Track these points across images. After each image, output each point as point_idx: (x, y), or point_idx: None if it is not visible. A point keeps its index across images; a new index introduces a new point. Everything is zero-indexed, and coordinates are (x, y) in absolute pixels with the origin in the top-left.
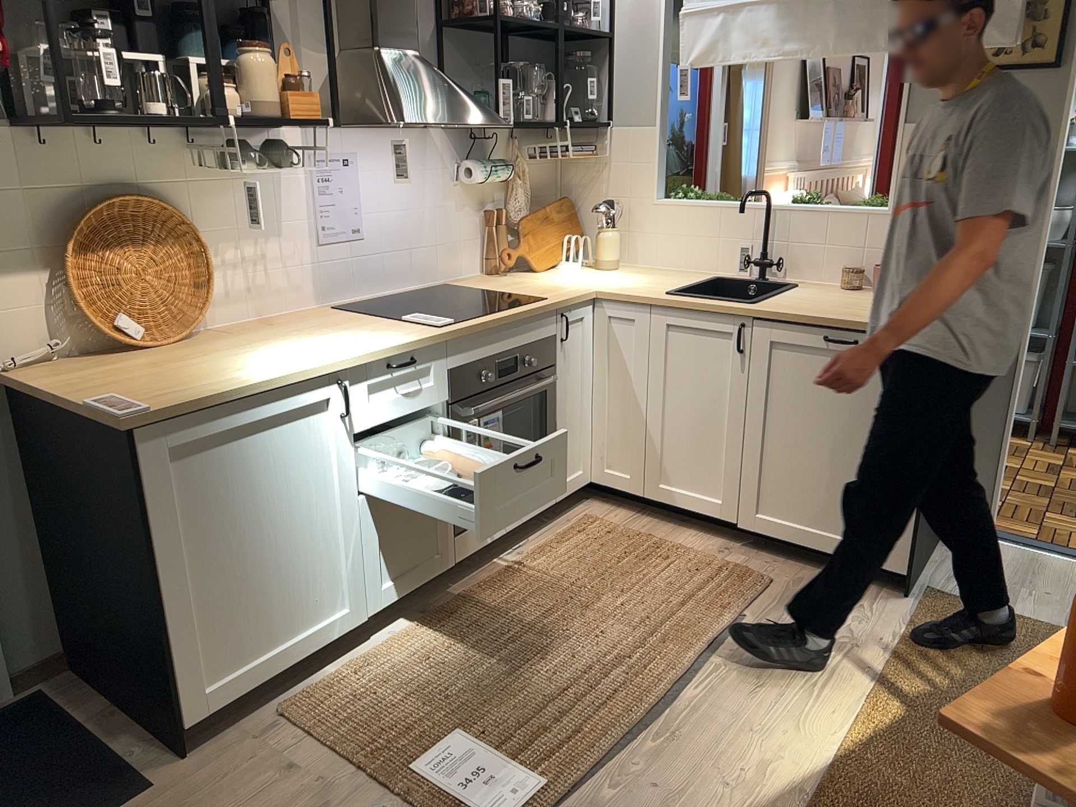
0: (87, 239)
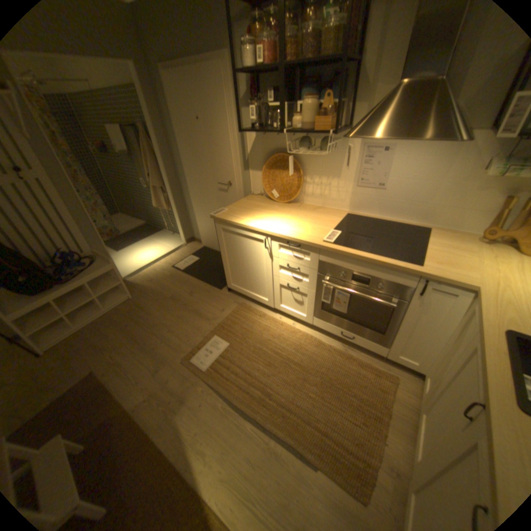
0: (272, 164)
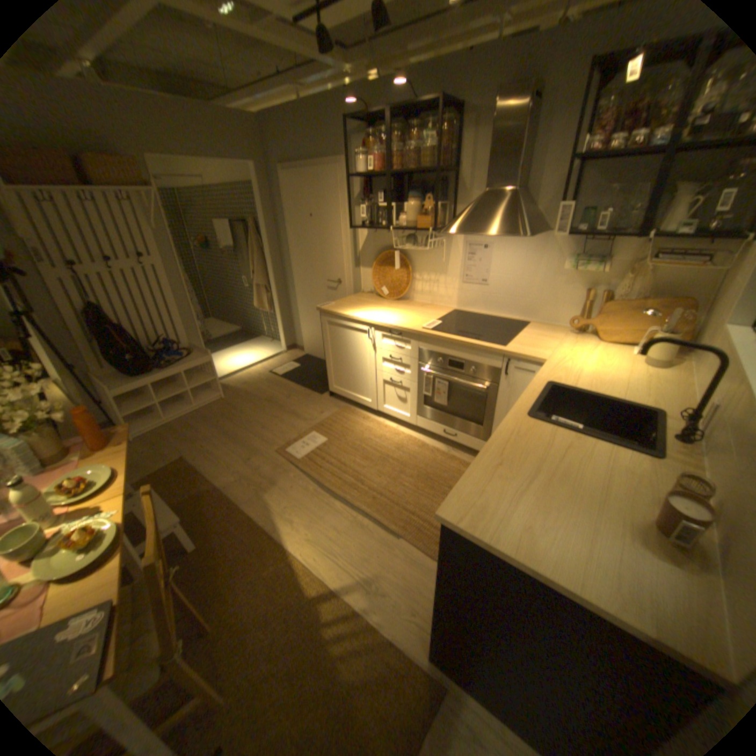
0: (382, 262)
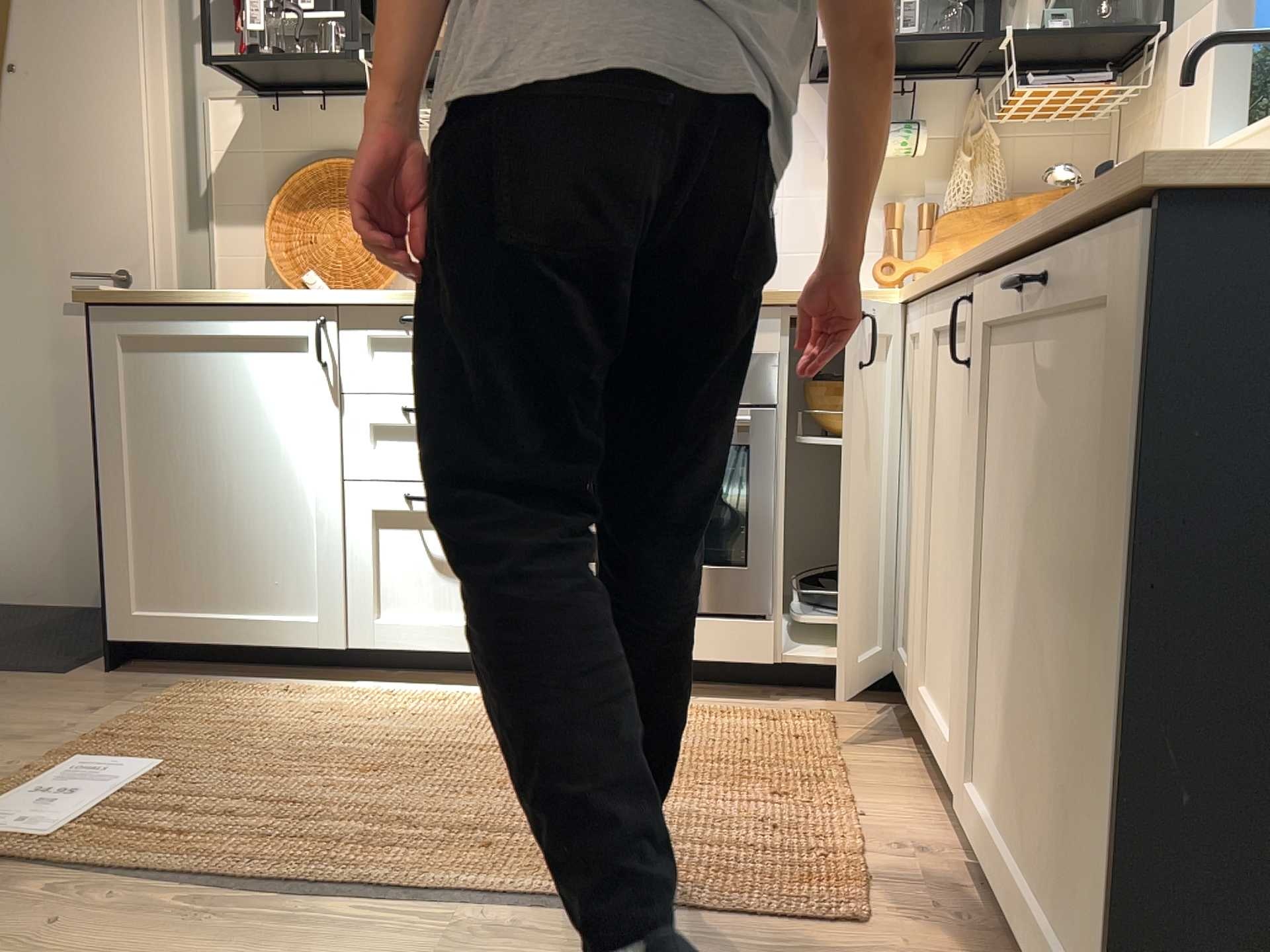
0: (300, 197)
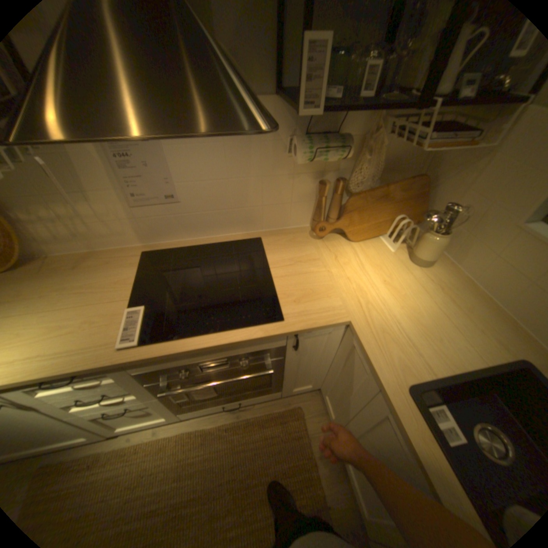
0: None
